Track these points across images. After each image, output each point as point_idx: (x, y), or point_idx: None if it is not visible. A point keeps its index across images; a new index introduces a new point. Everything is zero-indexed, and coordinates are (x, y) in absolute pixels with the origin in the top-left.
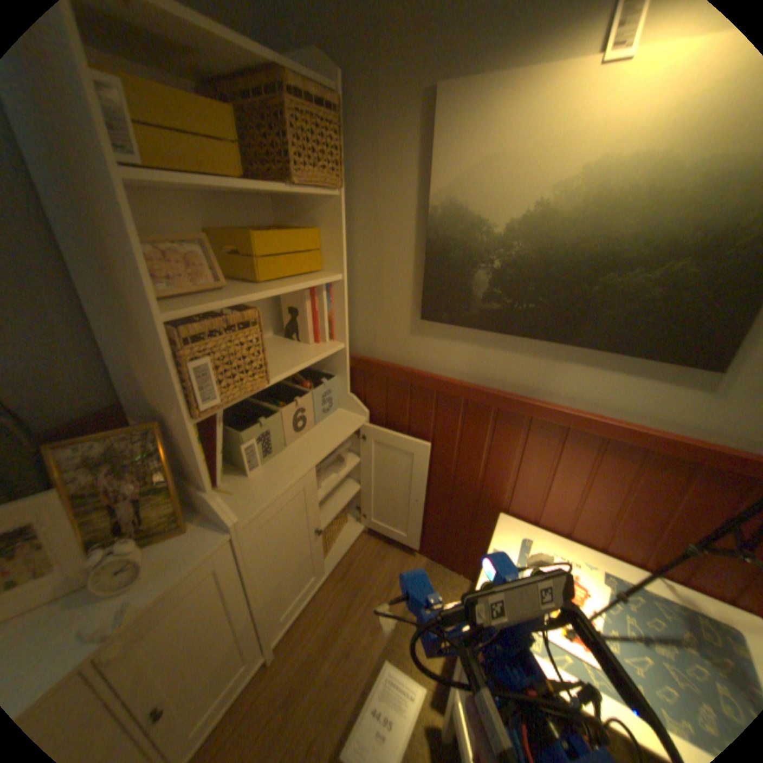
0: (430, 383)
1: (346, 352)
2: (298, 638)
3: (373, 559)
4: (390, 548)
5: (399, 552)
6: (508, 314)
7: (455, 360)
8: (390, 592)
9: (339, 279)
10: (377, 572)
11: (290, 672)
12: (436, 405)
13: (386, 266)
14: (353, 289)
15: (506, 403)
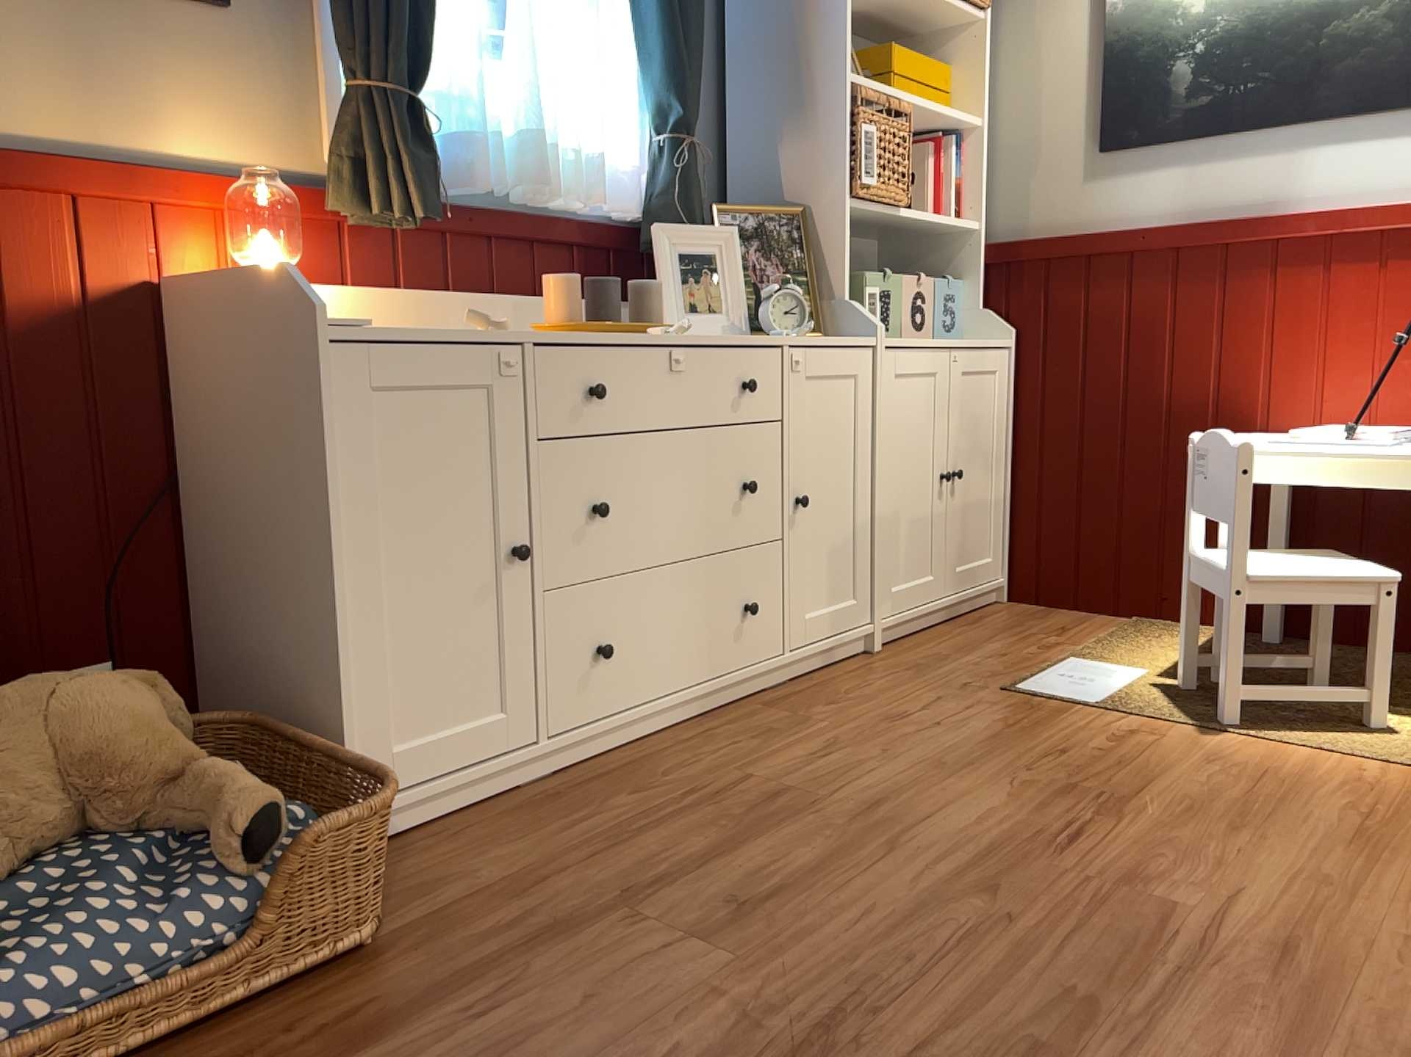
0: (1115, 241)
1: (979, 238)
2: (914, 646)
3: (1023, 616)
4: (1054, 612)
5: (1072, 614)
6: (1216, 107)
7: (1151, 201)
8: (1065, 631)
9: (975, 123)
10: (1034, 622)
11: (913, 658)
12: (1127, 282)
13: (1041, 99)
14: (990, 146)
15: (1231, 232)
